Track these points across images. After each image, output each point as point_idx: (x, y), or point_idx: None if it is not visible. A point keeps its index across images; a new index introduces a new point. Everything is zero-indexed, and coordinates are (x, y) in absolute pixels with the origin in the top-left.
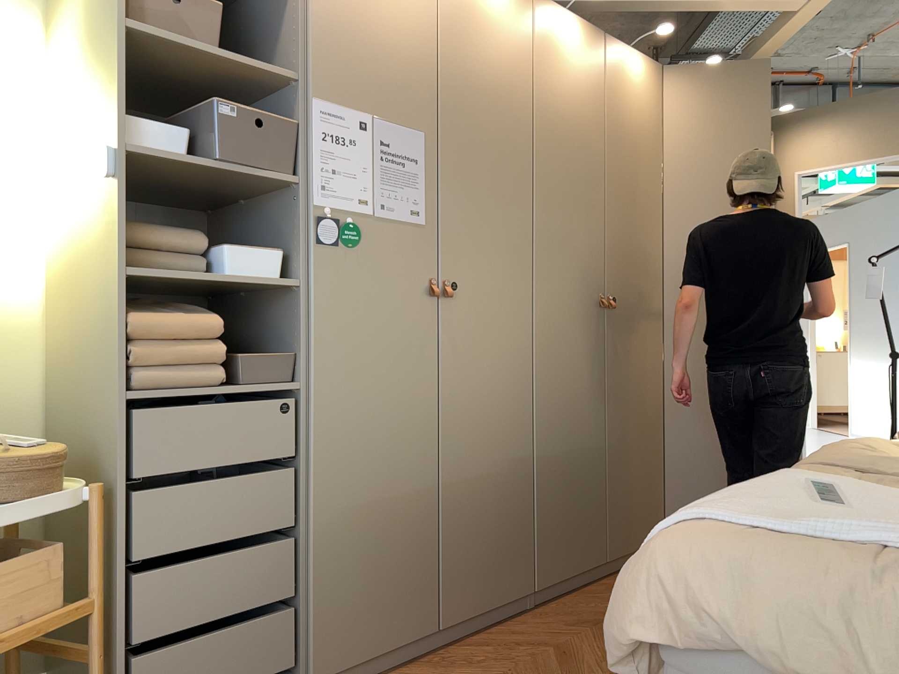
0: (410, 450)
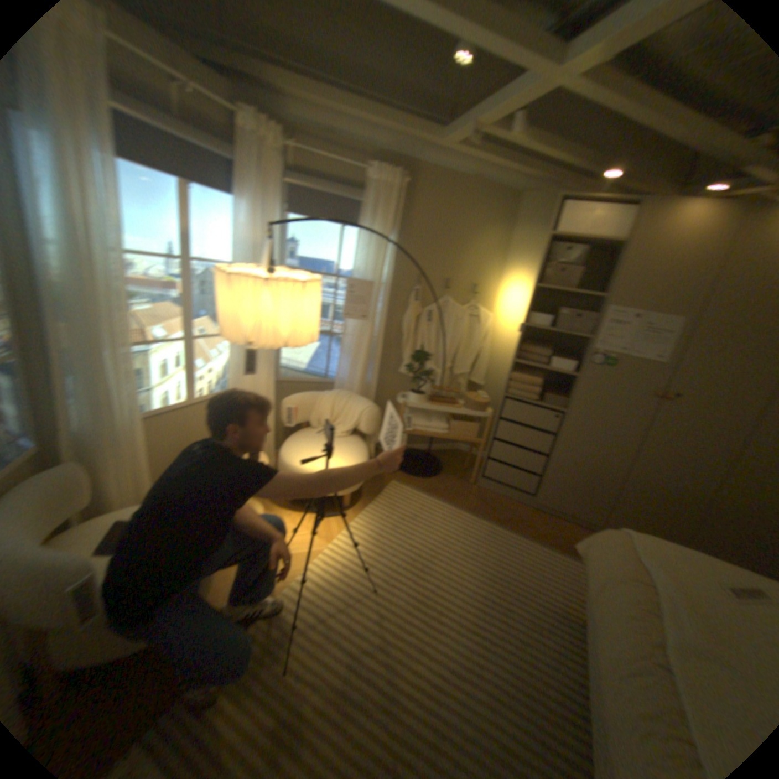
0: (614, 455)
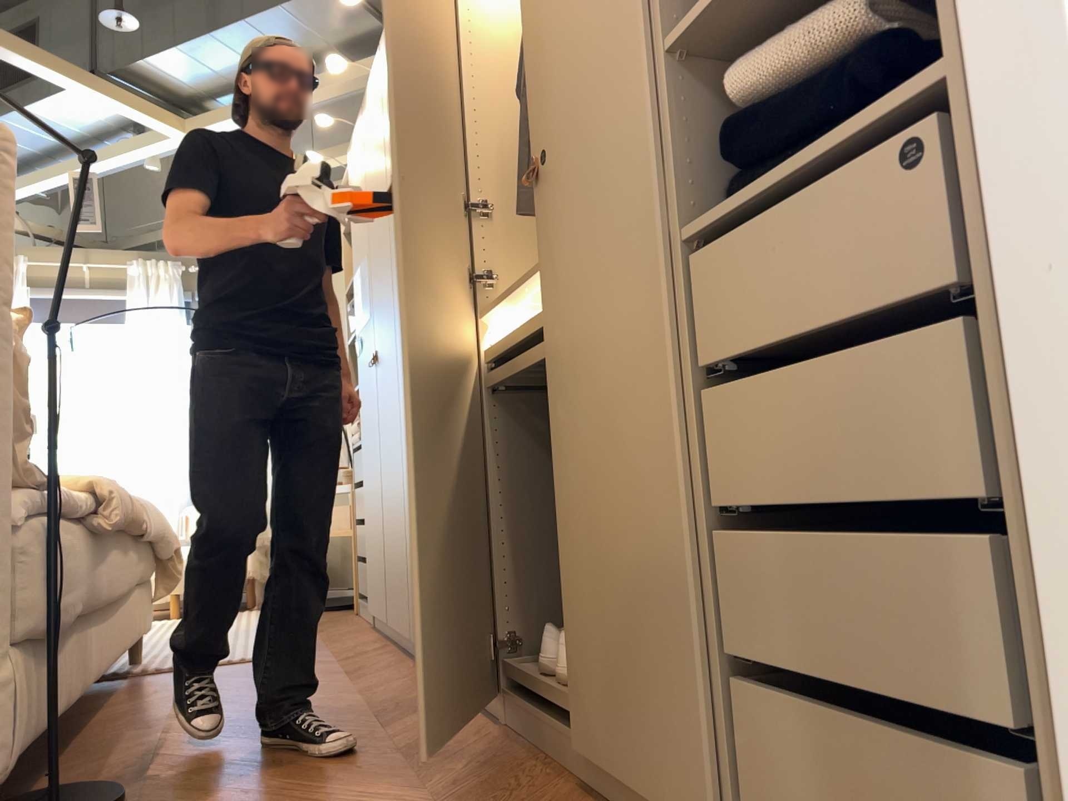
0: (380, 477)
